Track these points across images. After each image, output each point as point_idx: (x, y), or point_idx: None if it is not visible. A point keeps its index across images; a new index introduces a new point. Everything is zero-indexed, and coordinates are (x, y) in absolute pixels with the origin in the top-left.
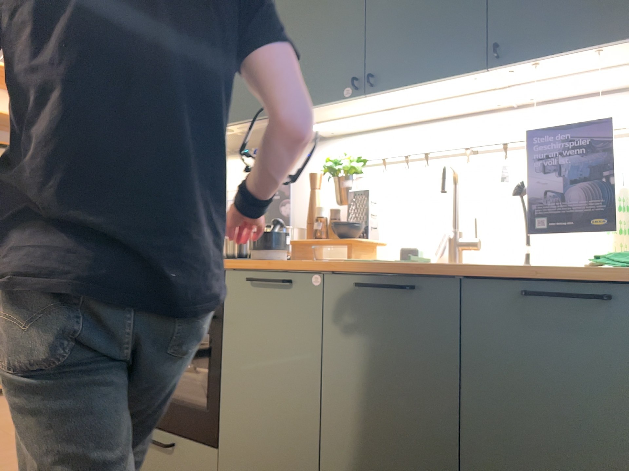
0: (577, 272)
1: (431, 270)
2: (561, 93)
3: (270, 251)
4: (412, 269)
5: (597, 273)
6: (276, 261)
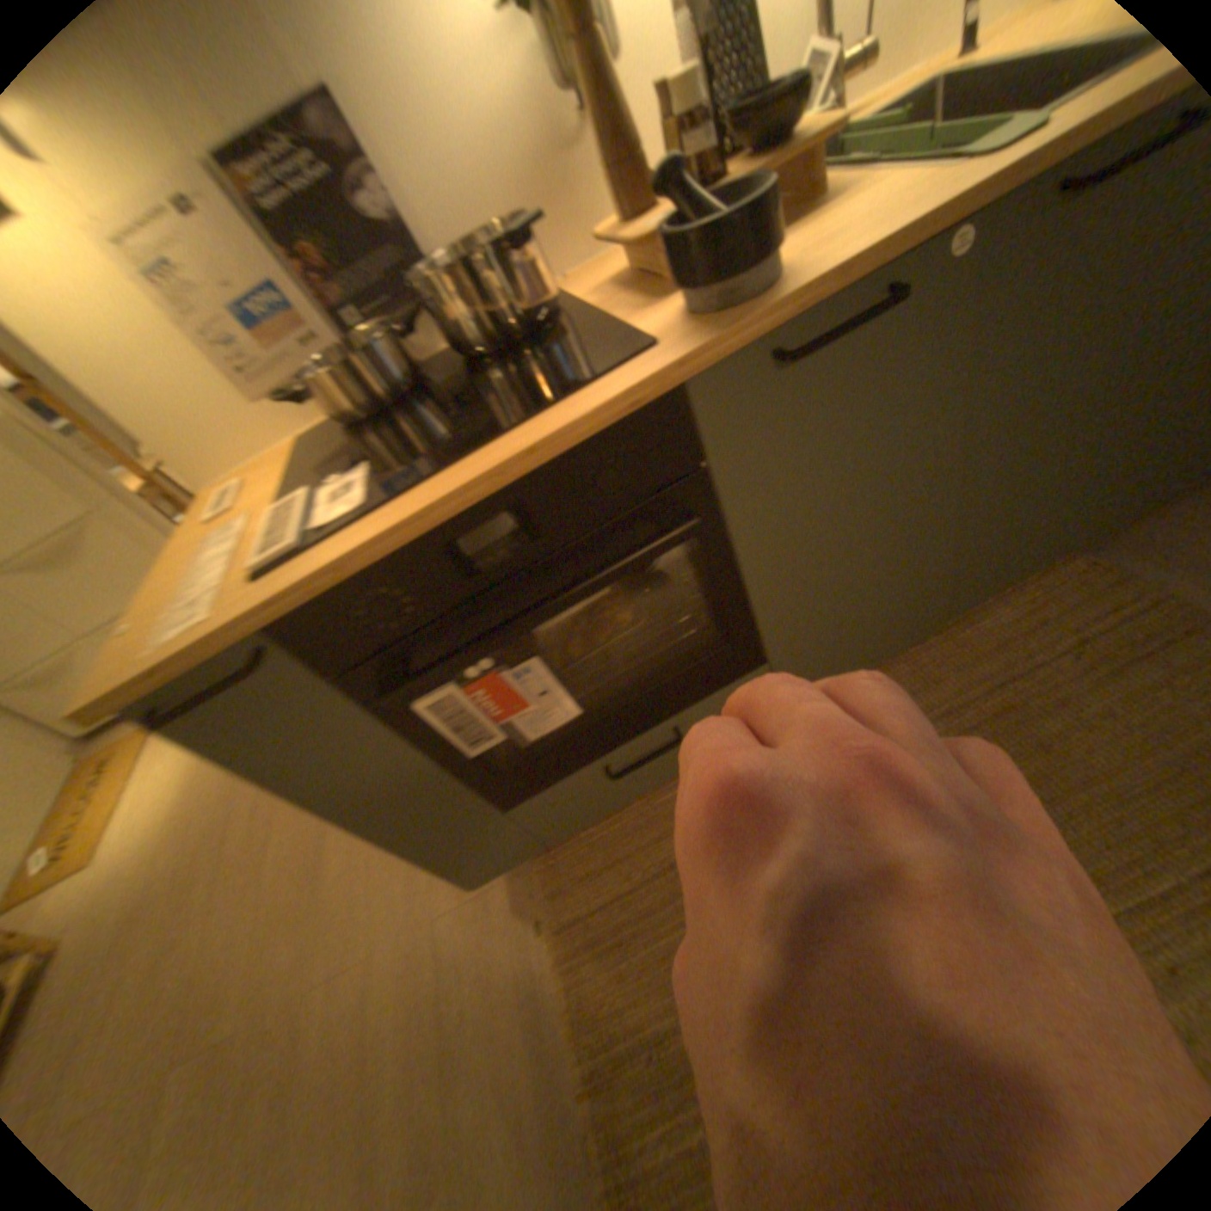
0: None
1: None
2: None
3: (769, 250)
4: None
5: None
6: (788, 267)
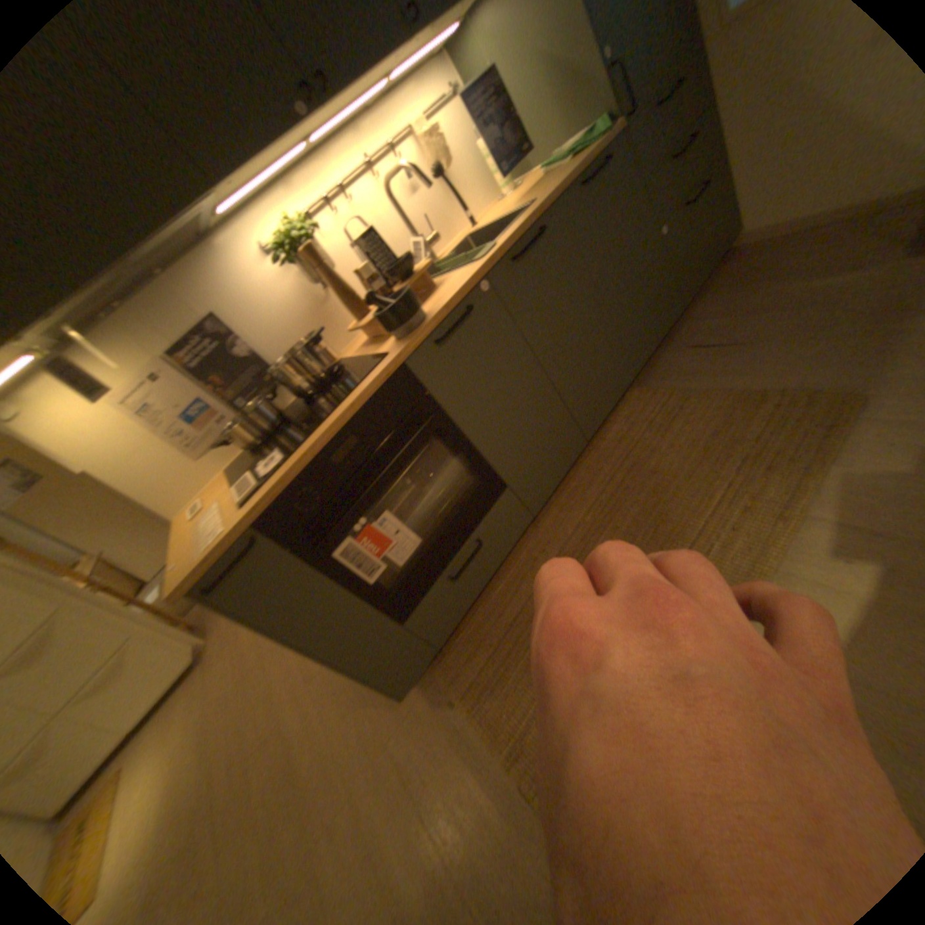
0: (588, 154)
1: (544, 205)
2: (397, 72)
3: (417, 308)
4: (535, 214)
5: (602, 144)
6: (427, 312)
